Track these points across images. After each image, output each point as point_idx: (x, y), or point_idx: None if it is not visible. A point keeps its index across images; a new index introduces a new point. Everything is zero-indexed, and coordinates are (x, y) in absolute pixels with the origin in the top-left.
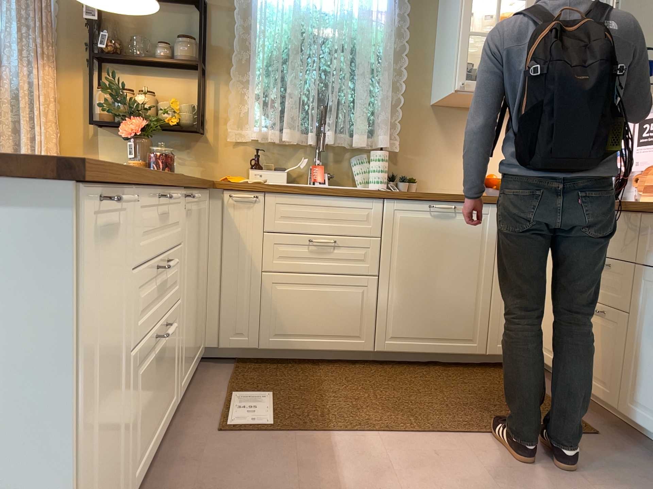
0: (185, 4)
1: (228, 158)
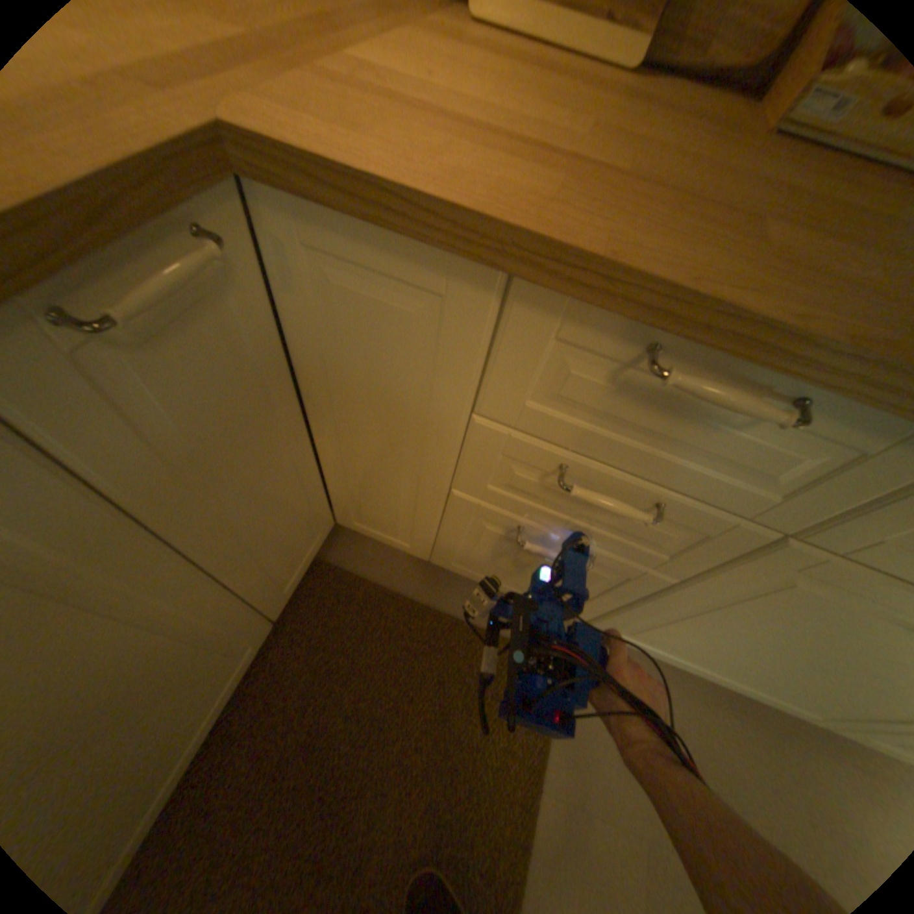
0: None
1: None
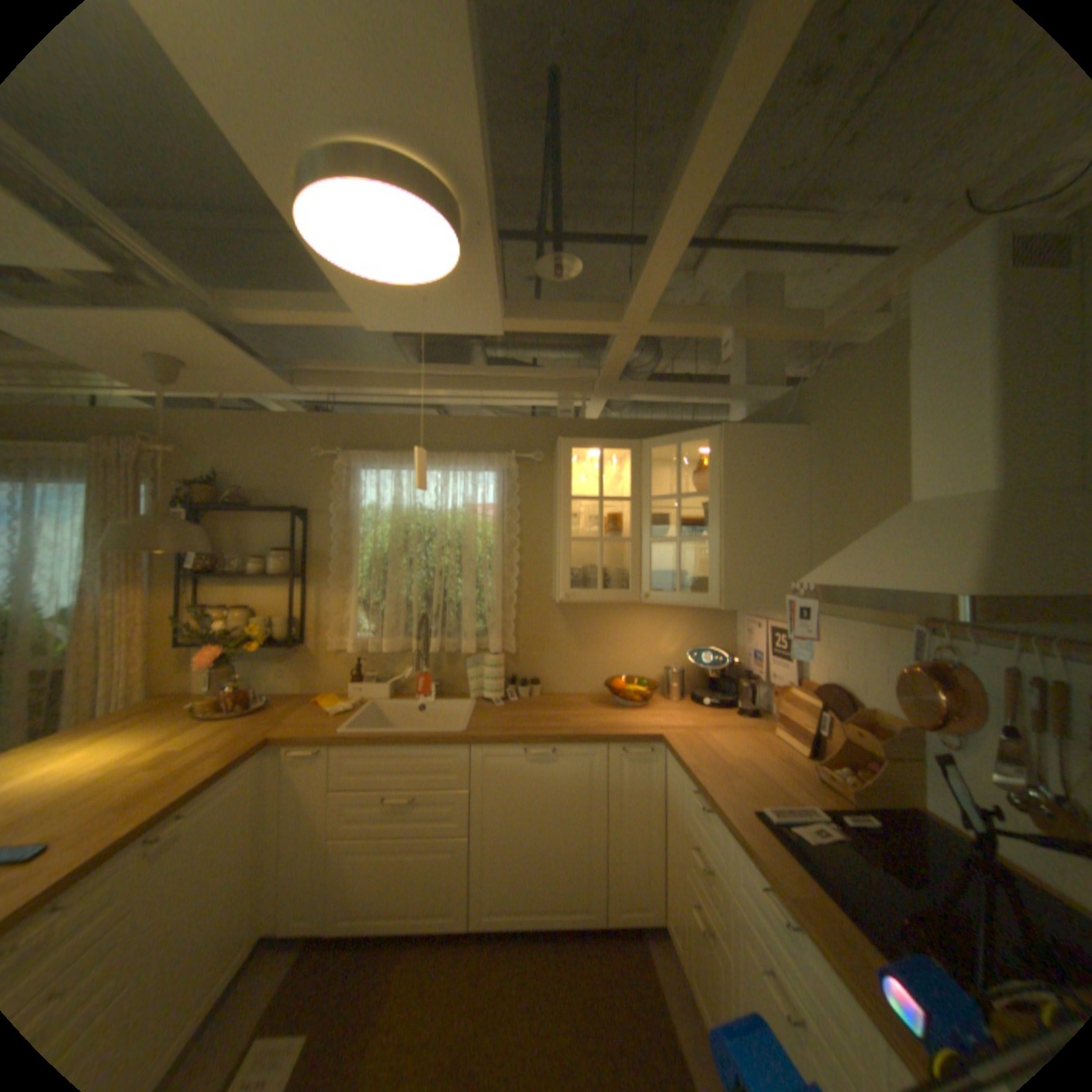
0: (282, 512)
1: (329, 669)
